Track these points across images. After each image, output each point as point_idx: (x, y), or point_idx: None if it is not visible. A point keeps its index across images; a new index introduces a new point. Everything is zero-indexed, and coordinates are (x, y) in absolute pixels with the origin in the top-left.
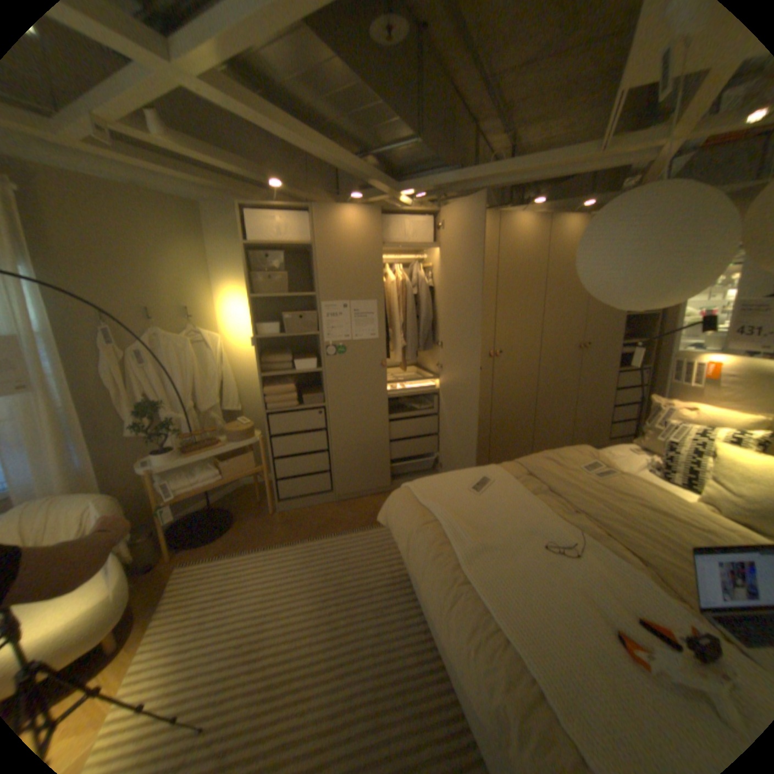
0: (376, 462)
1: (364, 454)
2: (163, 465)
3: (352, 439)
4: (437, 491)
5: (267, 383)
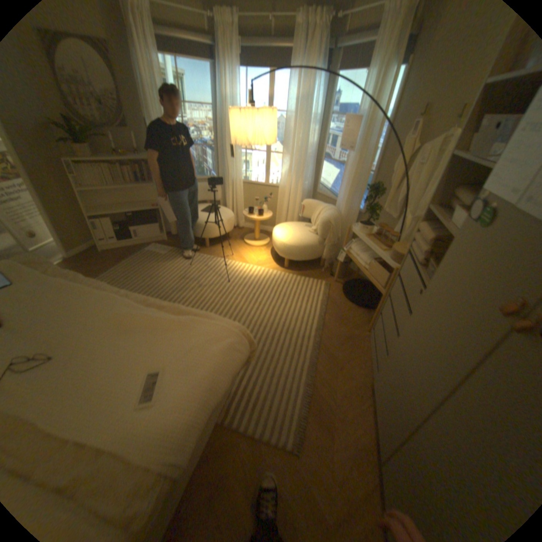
0: (395, 418)
1: (399, 390)
2: (357, 229)
3: (406, 357)
4: (181, 325)
5: (440, 222)
